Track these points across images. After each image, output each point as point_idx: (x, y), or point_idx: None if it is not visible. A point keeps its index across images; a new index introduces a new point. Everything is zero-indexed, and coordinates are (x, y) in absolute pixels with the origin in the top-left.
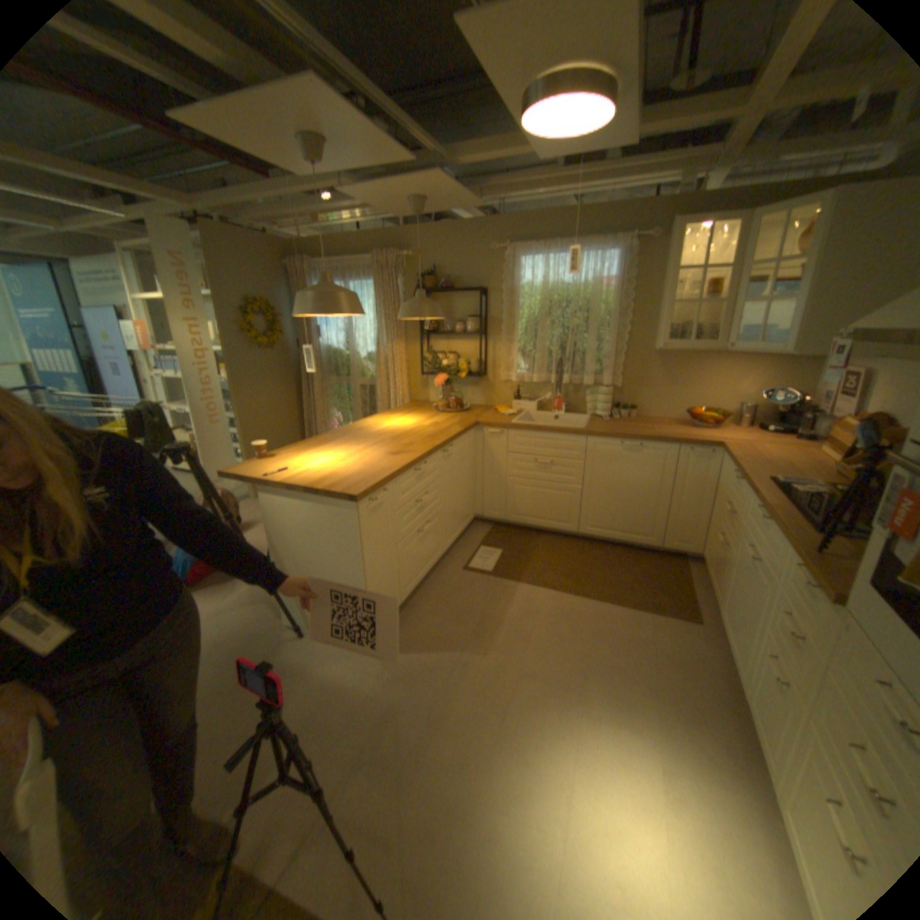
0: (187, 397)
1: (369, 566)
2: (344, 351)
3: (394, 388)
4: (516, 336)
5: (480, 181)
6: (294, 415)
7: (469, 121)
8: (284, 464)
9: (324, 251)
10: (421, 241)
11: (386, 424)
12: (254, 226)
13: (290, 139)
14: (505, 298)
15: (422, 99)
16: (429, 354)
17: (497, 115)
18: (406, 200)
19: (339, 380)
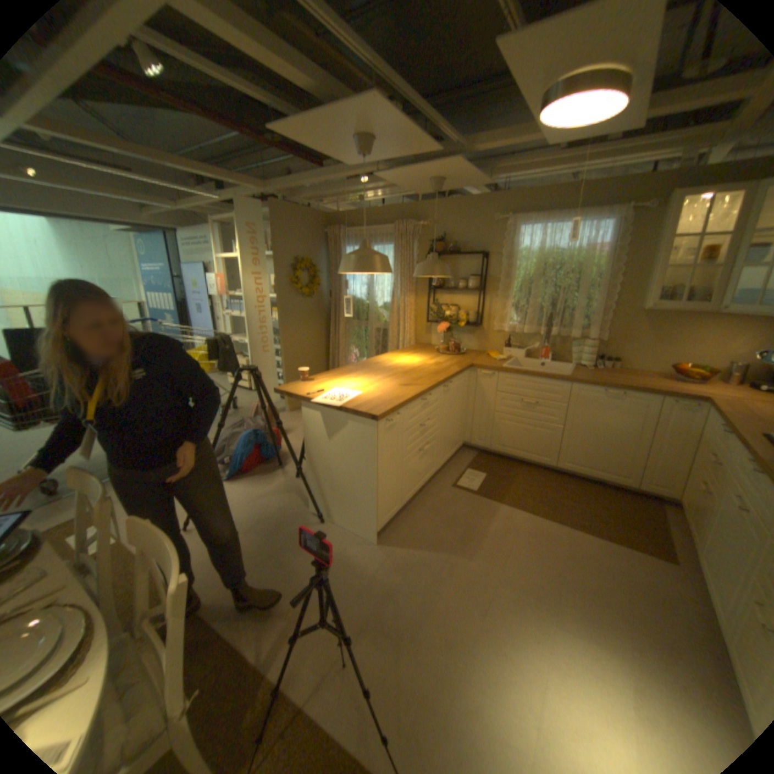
0: (249, 331)
1: (381, 473)
2: (365, 301)
3: (403, 332)
4: (511, 293)
5: (491, 164)
6: (322, 350)
7: (486, 115)
8: (321, 387)
9: (357, 221)
10: (435, 213)
11: (397, 360)
12: (306, 203)
13: (349, 139)
14: (504, 260)
15: (449, 100)
16: (435, 305)
17: (511, 108)
18: (428, 181)
19: (359, 324)
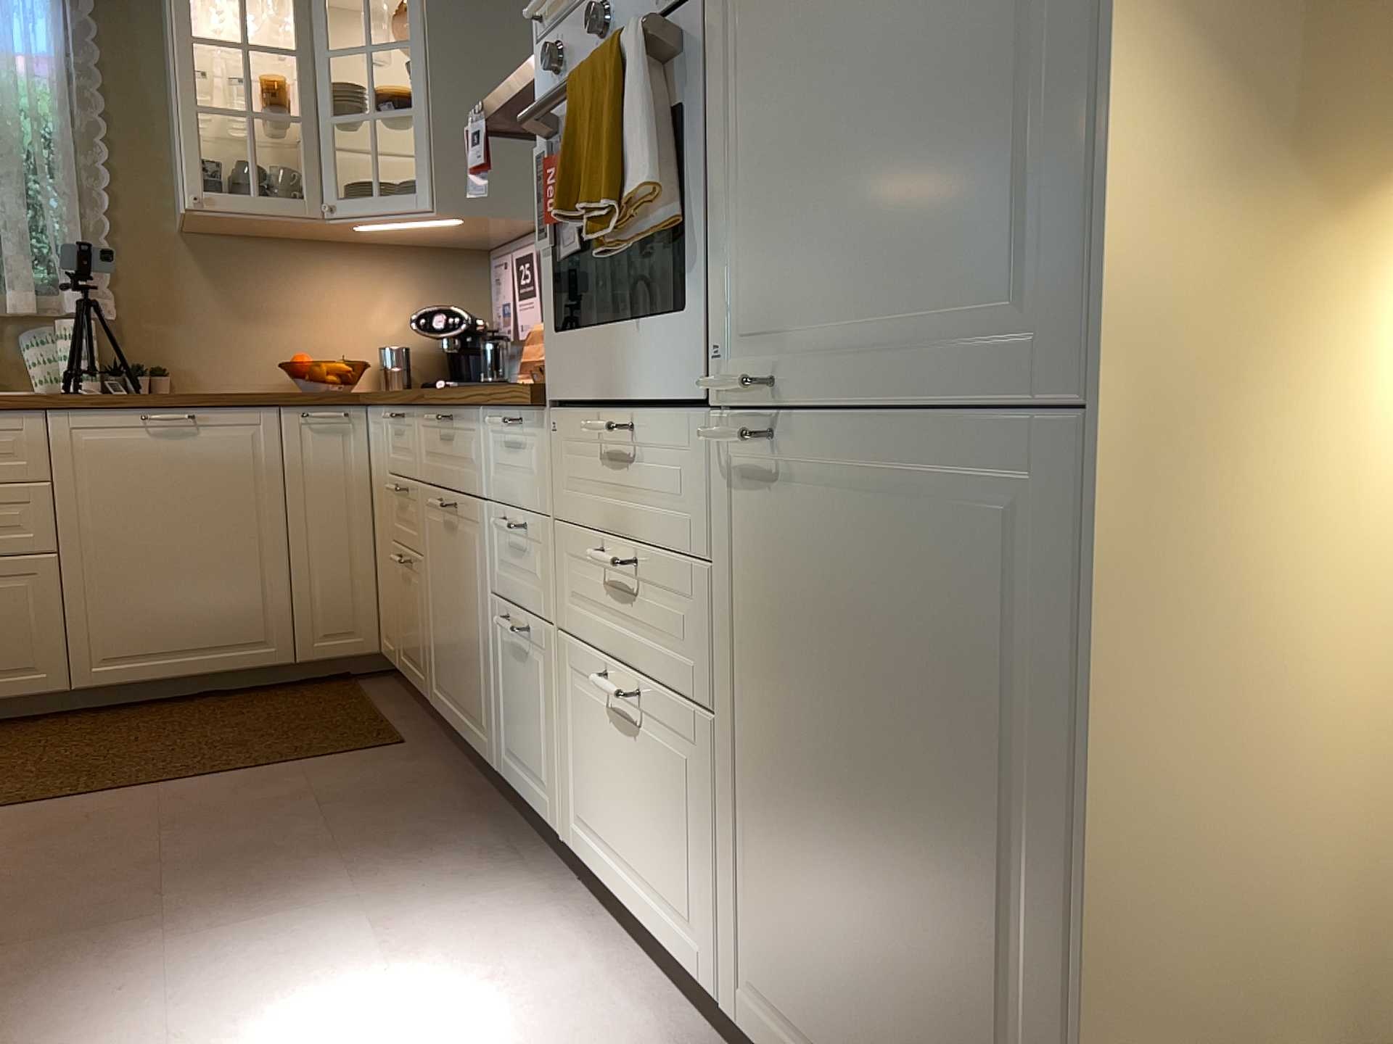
0: None
1: None
2: None
3: None
4: None
5: None
6: None
7: None
8: None
9: None
10: None
11: None
12: None
13: None
14: None
15: None
16: None
17: None
18: None
19: None
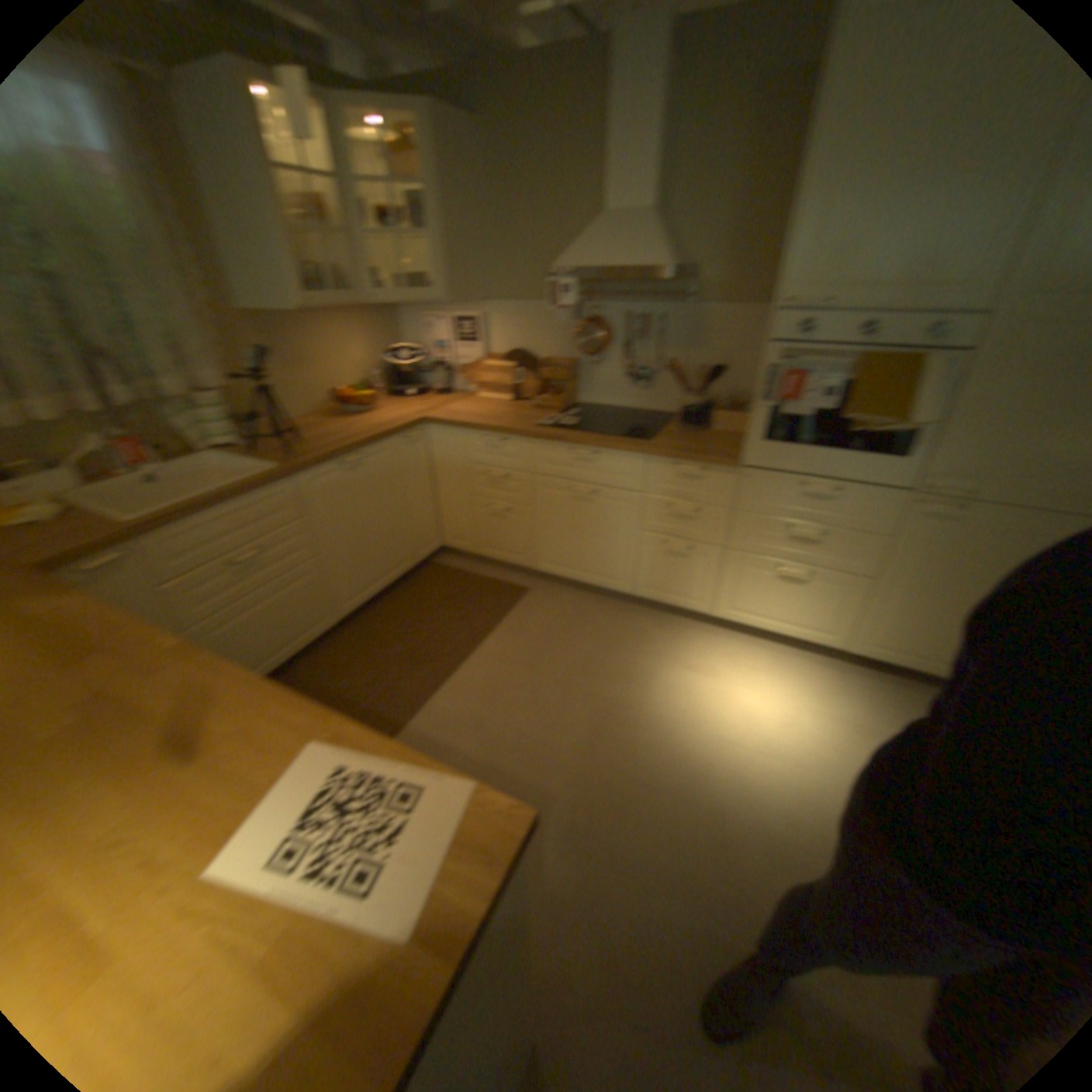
0: None
1: None
2: None
3: None
4: None
5: None
6: None
7: None
8: None
9: None
10: None
11: None
12: None
13: None
14: None
15: None
16: None
17: None
18: None
19: None
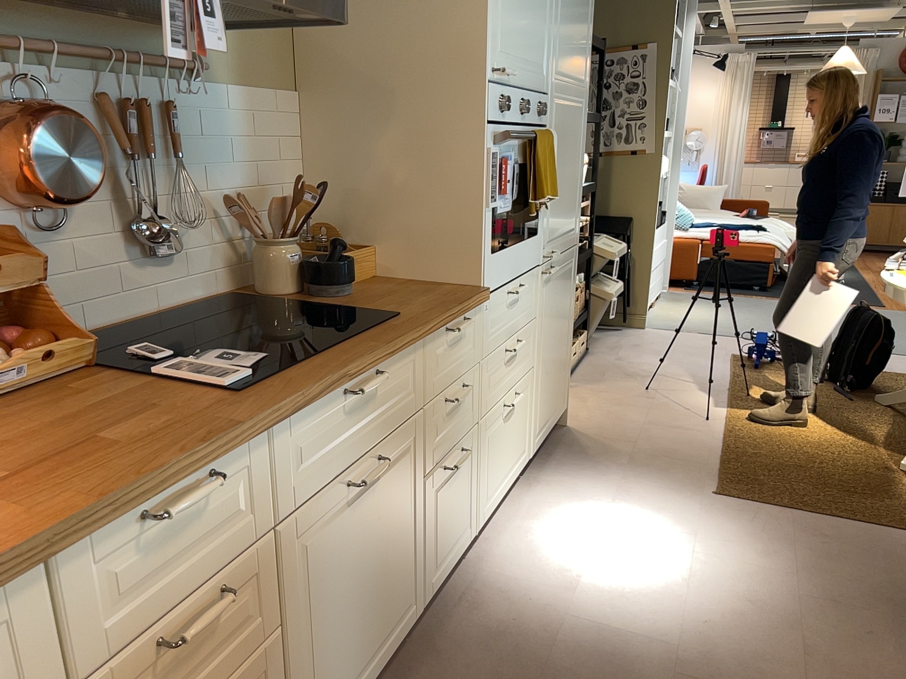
0: None
1: None
2: None
3: None
4: None
5: None
6: None
7: None
8: None
9: None
10: None
11: None
12: None
13: None
14: None
15: None
16: None
17: None
18: None
19: None
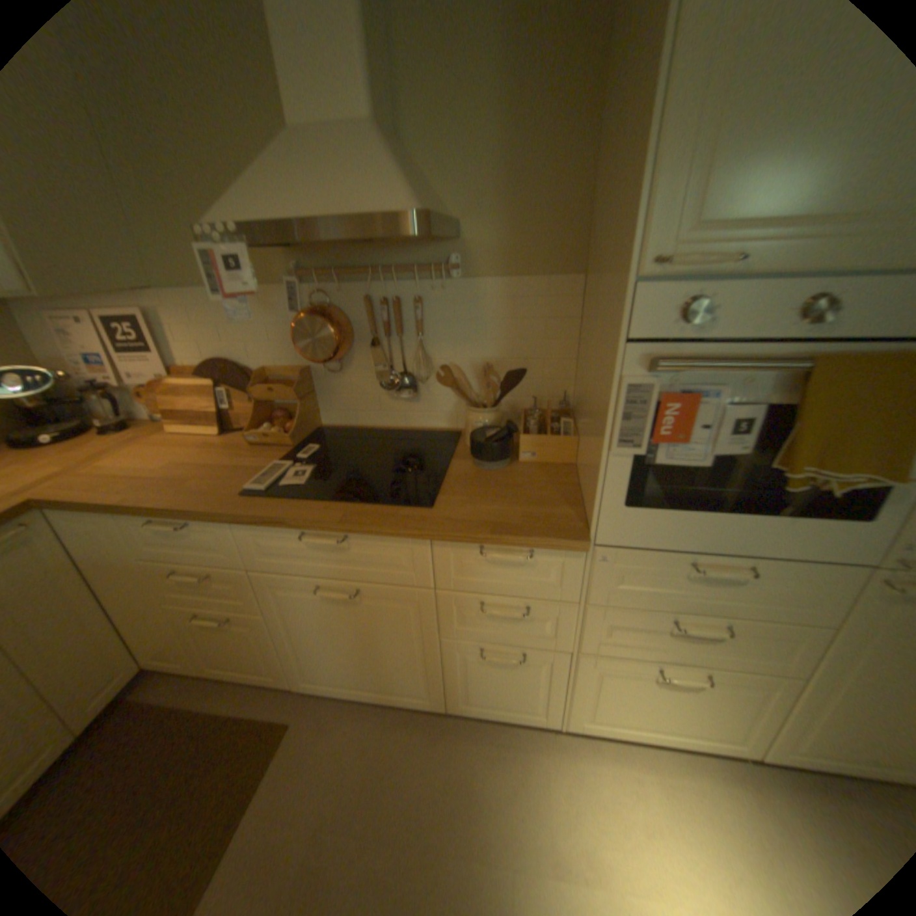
0: None
1: None
2: None
3: None
4: None
5: None
6: None
7: None
8: None
9: None
10: None
11: None
12: None
13: None
14: None
15: None
16: None
17: None
18: None
19: None
